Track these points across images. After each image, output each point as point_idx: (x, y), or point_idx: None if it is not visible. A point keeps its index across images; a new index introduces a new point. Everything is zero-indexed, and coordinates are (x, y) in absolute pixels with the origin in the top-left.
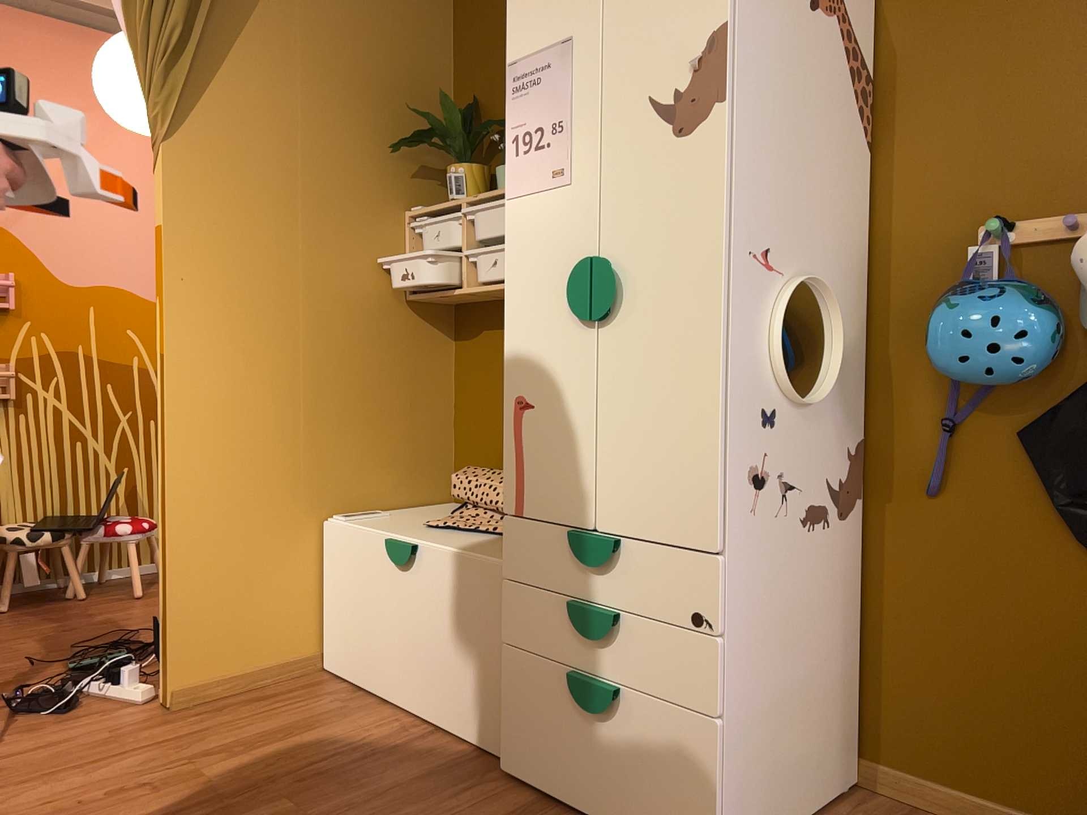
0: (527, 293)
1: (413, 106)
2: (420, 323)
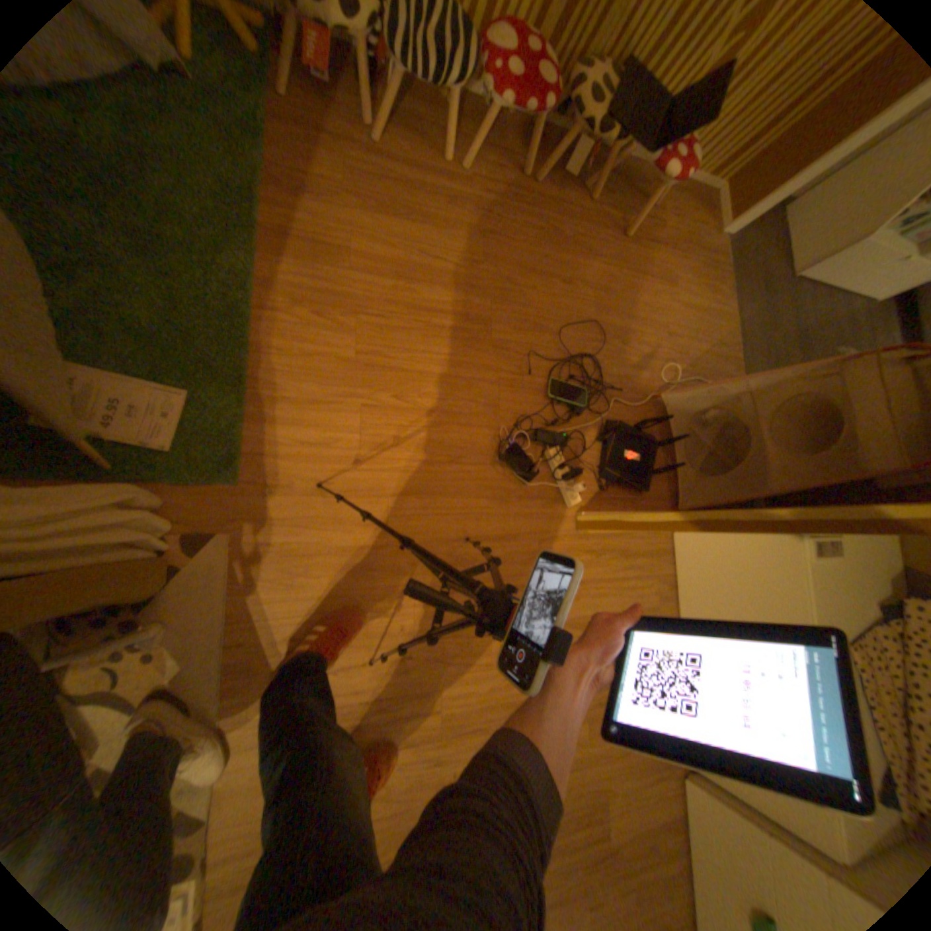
0: None
1: None
2: None
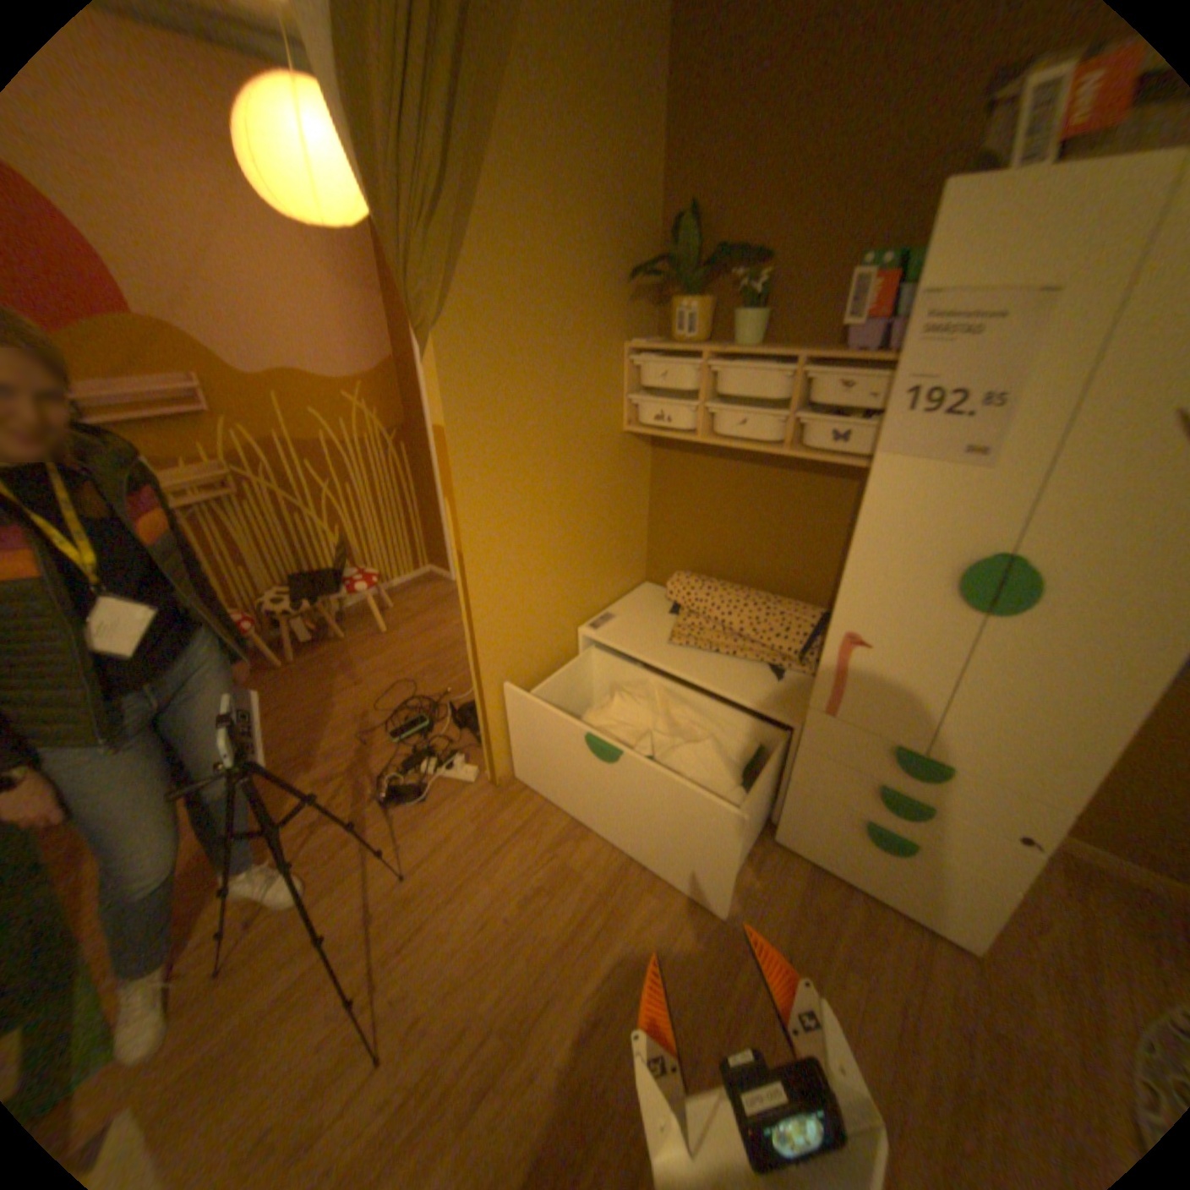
0: (887, 553)
1: (630, 213)
2: (631, 449)
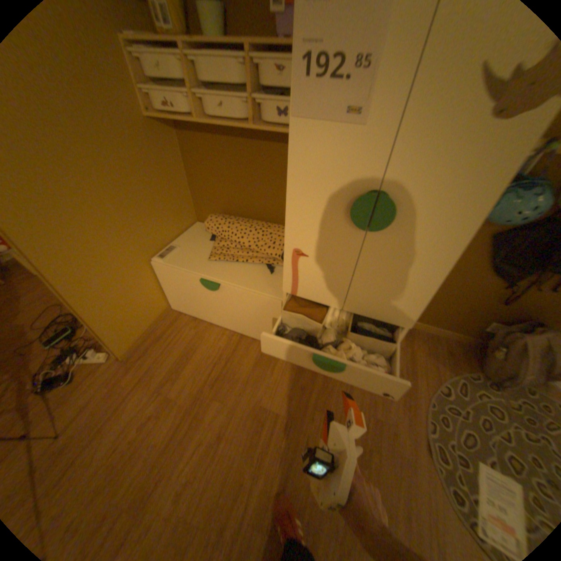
0: (308, 196)
1: None
2: (157, 131)
